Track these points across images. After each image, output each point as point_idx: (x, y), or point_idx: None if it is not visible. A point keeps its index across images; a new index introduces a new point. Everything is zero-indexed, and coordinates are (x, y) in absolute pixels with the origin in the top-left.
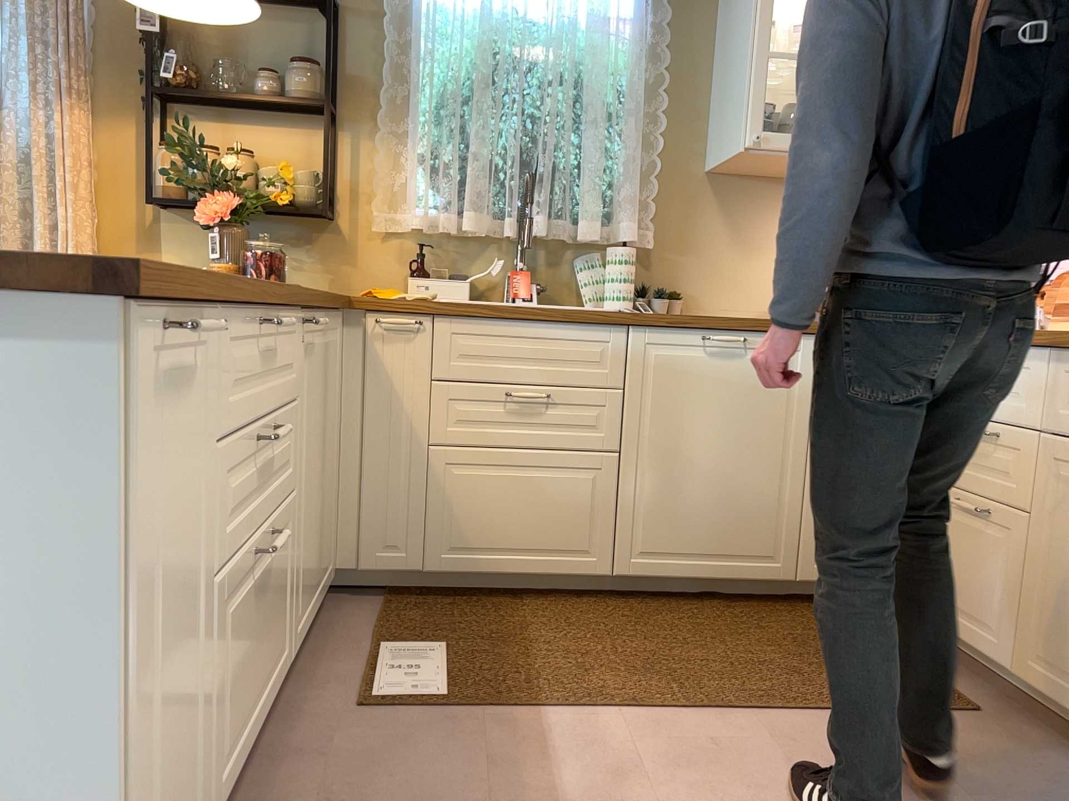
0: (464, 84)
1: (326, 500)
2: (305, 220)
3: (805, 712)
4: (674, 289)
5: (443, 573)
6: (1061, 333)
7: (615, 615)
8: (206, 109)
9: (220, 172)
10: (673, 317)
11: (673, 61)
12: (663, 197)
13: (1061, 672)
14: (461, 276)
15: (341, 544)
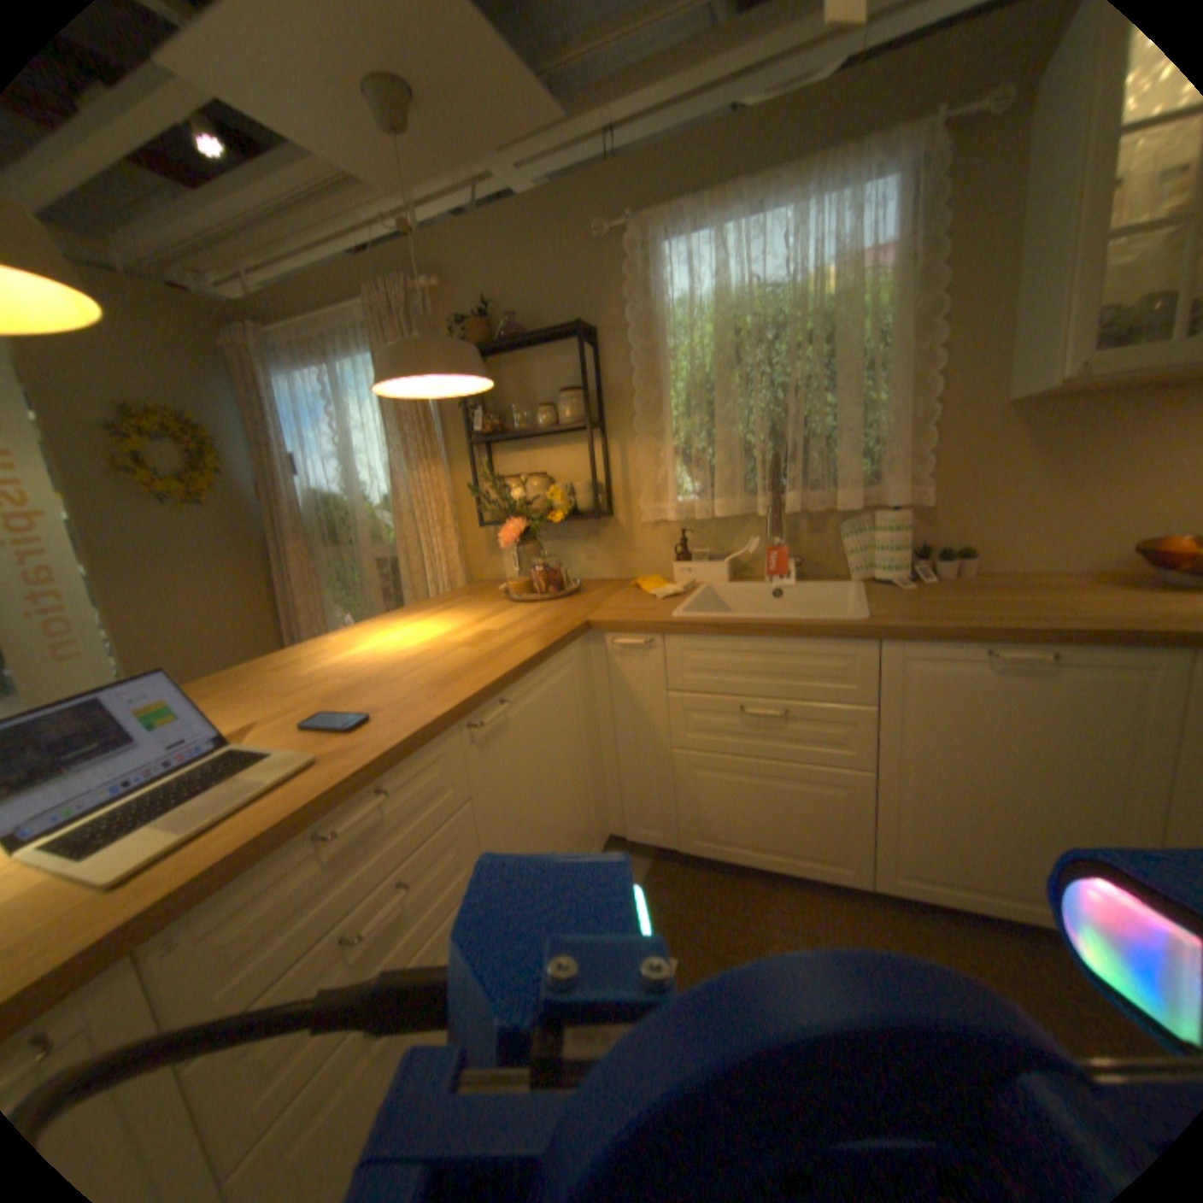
0: (711, 369)
1: (574, 809)
2: (592, 518)
3: None
4: (968, 547)
5: (698, 856)
6: None
7: (876, 939)
8: (512, 441)
9: (511, 501)
10: (943, 631)
11: (960, 273)
12: (950, 442)
13: None
14: (722, 556)
15: (613, 816)
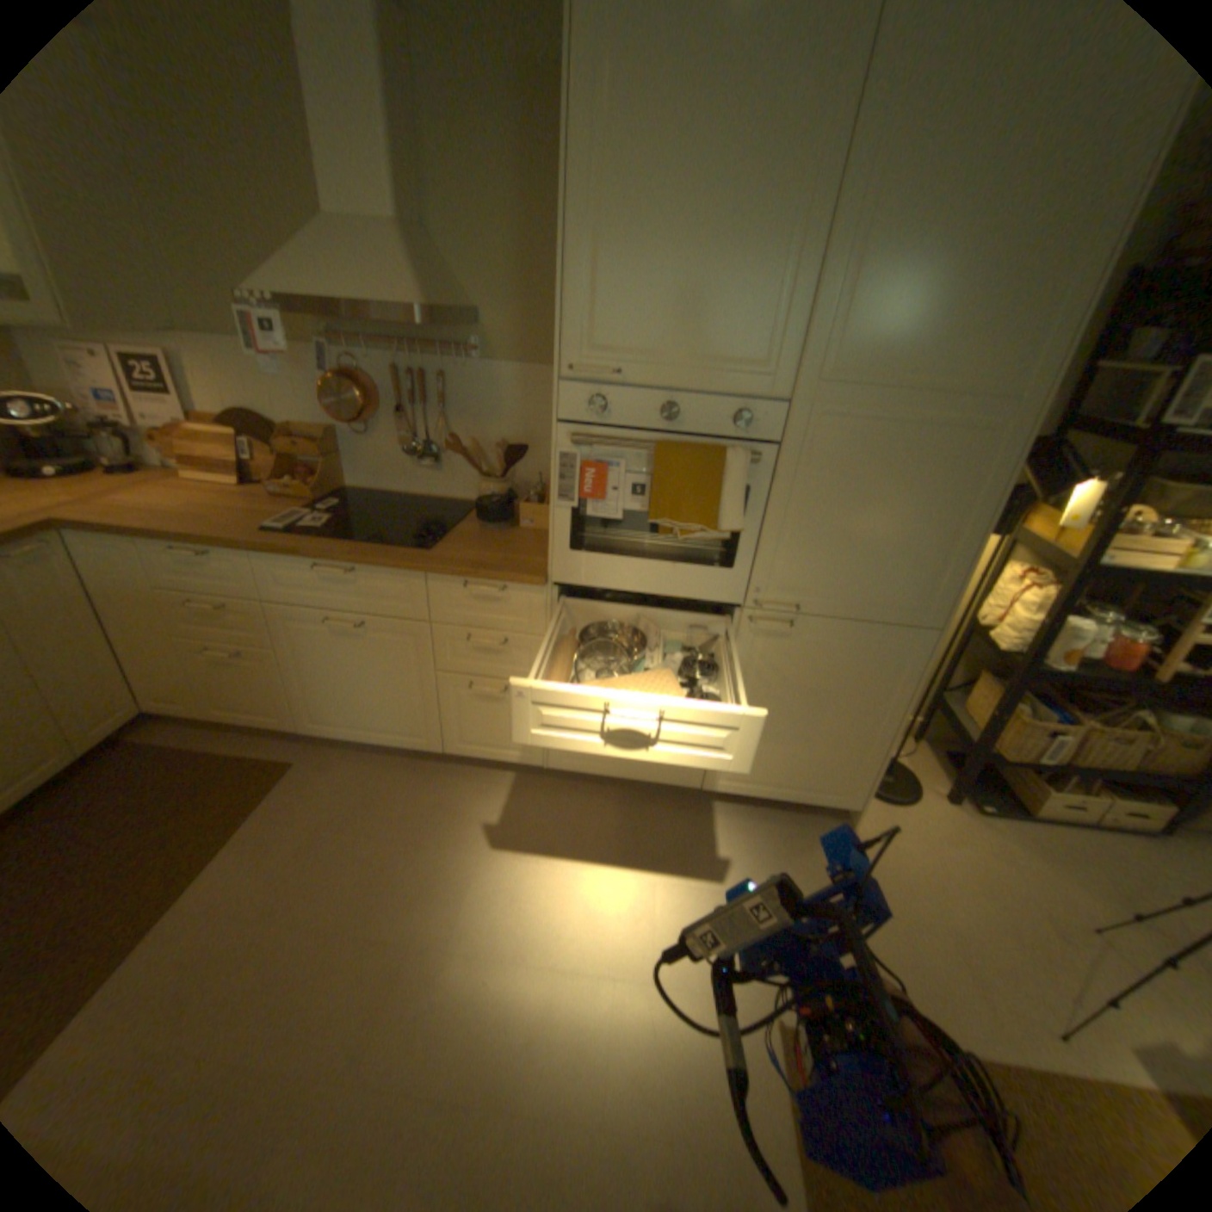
0: None
1: None
2: None
3: (202, 868)
4: None
5: None
6: (243, 534)
7: None
8: None
9: None
10: None
11: None
12: None
13: (327, 724)
14: None
15: None
